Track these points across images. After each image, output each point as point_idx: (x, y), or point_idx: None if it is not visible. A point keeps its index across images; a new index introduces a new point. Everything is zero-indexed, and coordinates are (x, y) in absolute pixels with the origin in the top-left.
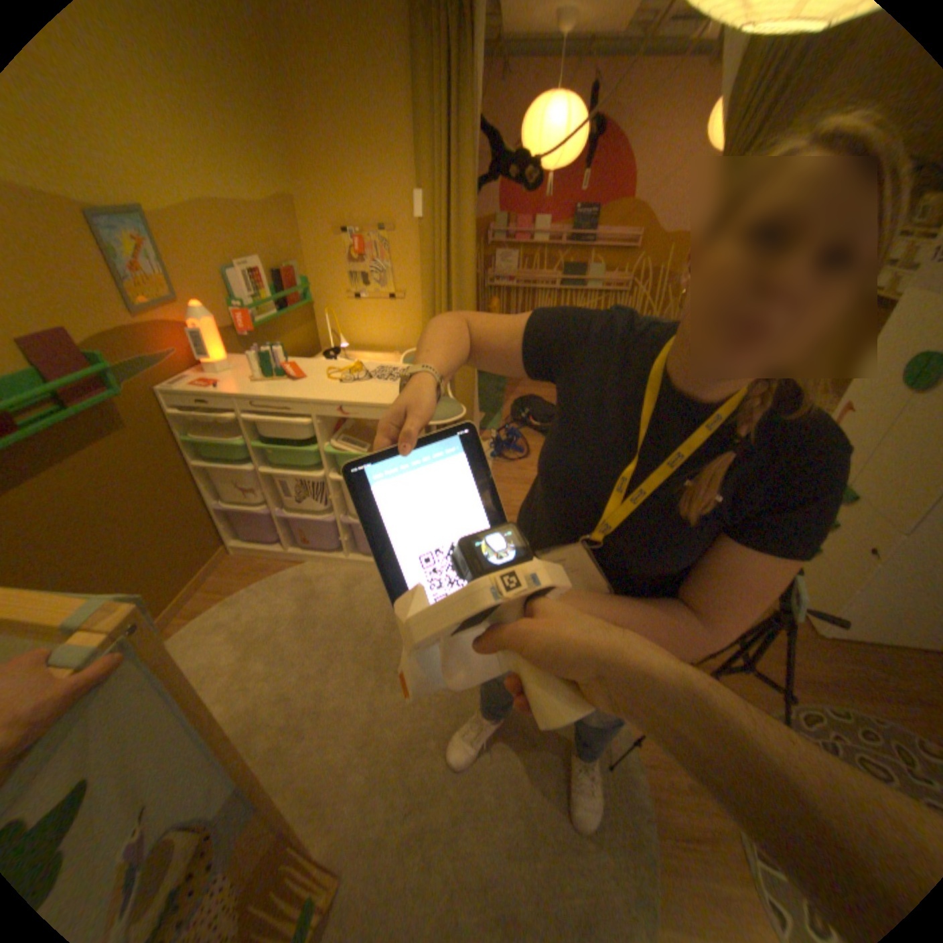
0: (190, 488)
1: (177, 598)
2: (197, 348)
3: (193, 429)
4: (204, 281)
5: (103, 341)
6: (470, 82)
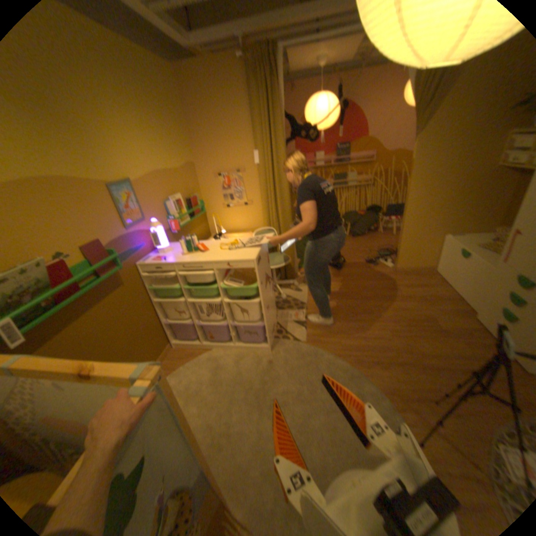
0: (152, 312)
1: None
2: (155, 240)
3: (153, 281)
4: (155, 208)
5: (113, 242)
6: (277, 96)
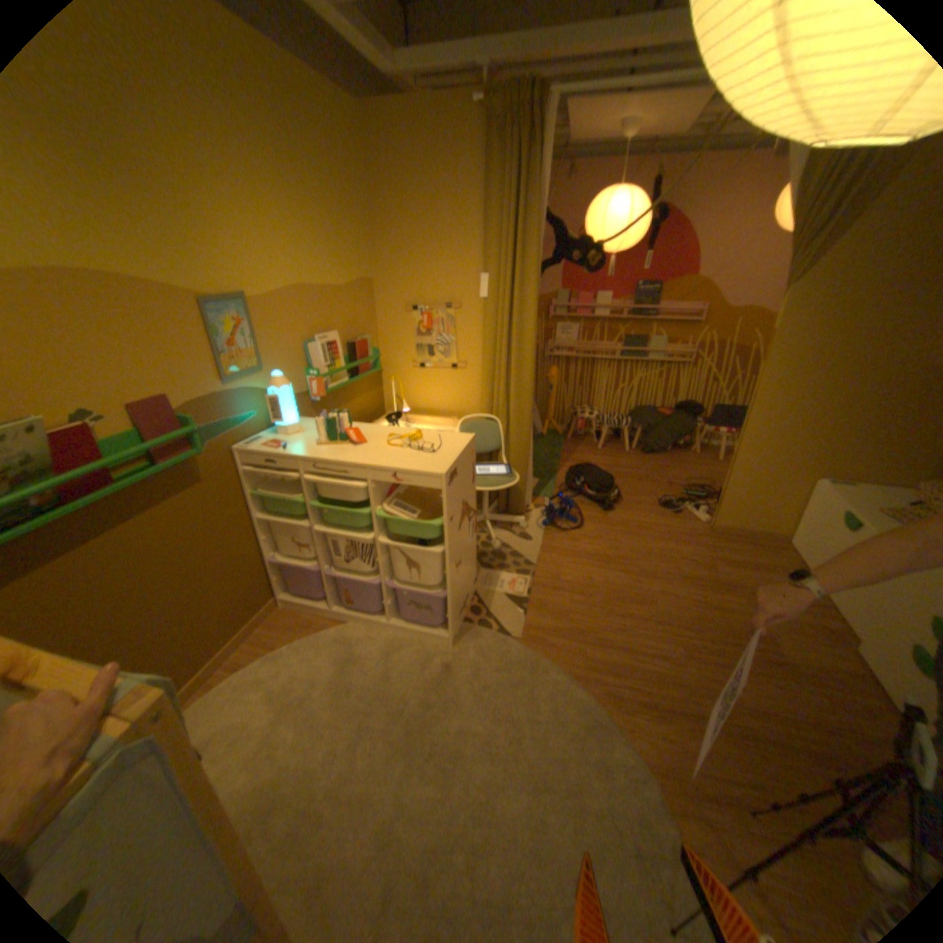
0: (251, 541)
1: (223, 649)
2: (274, 412)
3: (260, 485)
4: (288, 354)
5: (195, 406)
6: (537, 183)
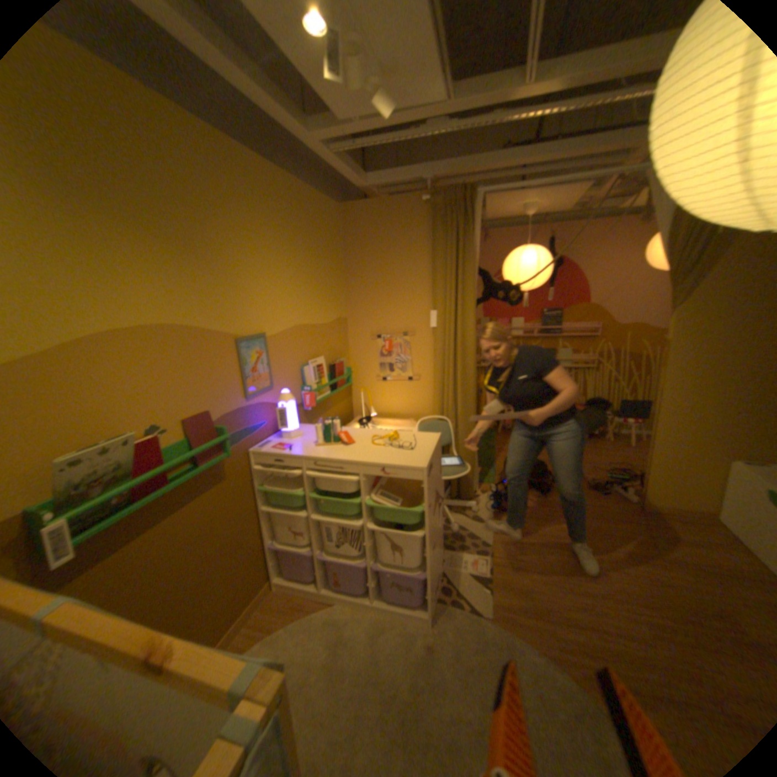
0: (255, 529)
1: (228, 633)
2: (281, 421)
3: (266, 481)
4: (289, 375)
5: (226, 418)
6: (471, 248)
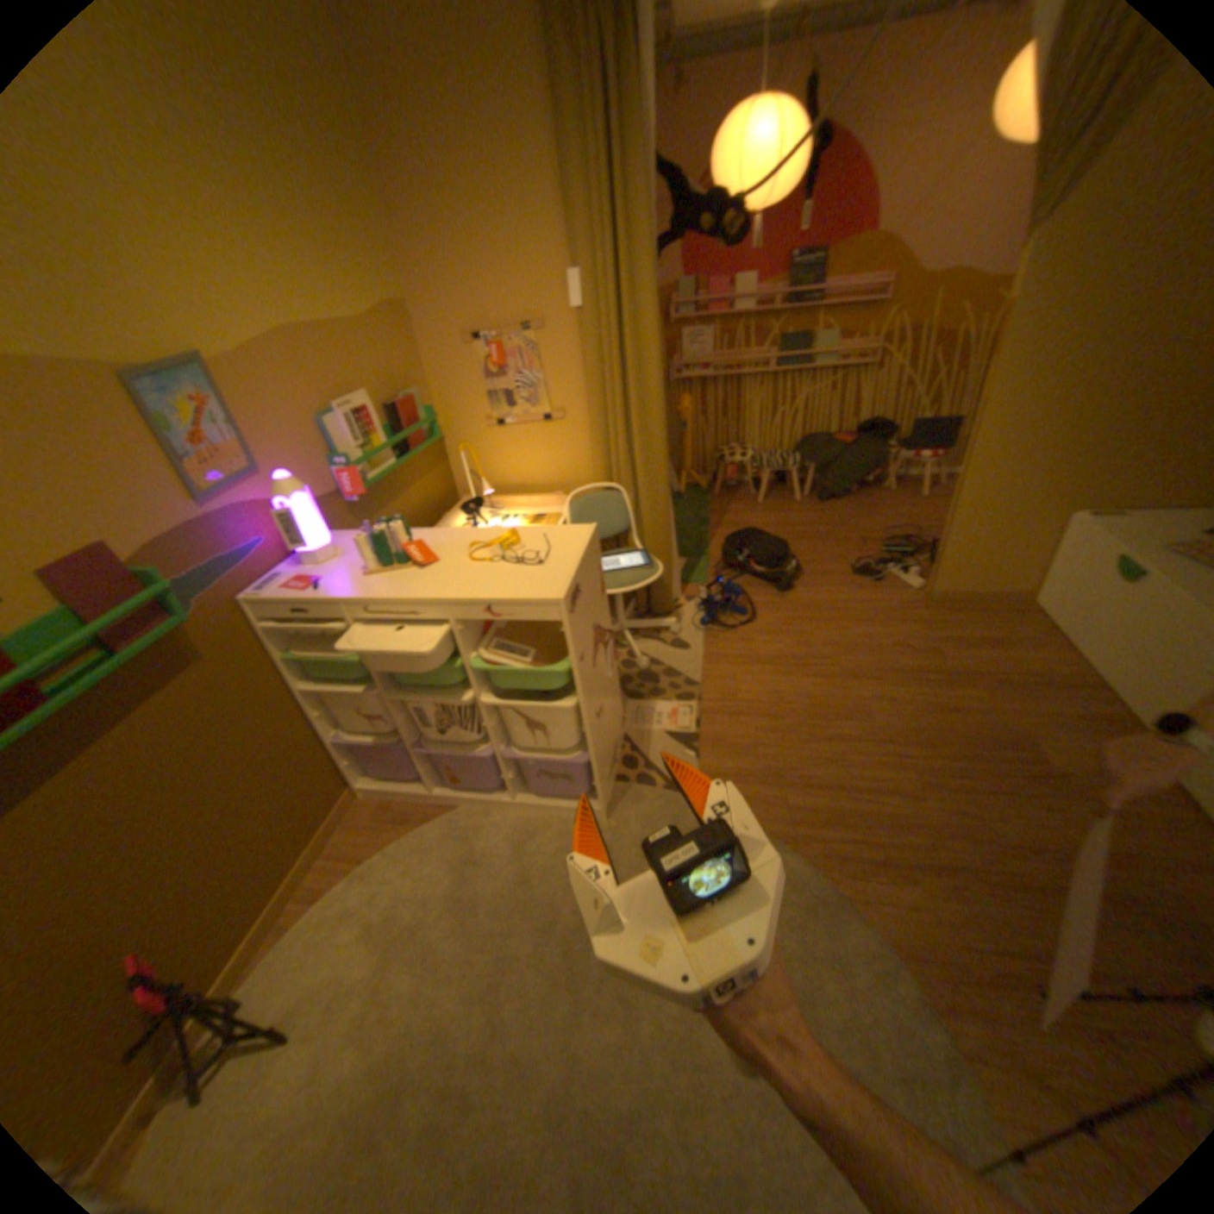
0: (299, 721)
1: (292, 873)
2: (291, 534)
3: (296, 642)
4: (296, 437)
5: (162, 547)
6: (638, 103)
